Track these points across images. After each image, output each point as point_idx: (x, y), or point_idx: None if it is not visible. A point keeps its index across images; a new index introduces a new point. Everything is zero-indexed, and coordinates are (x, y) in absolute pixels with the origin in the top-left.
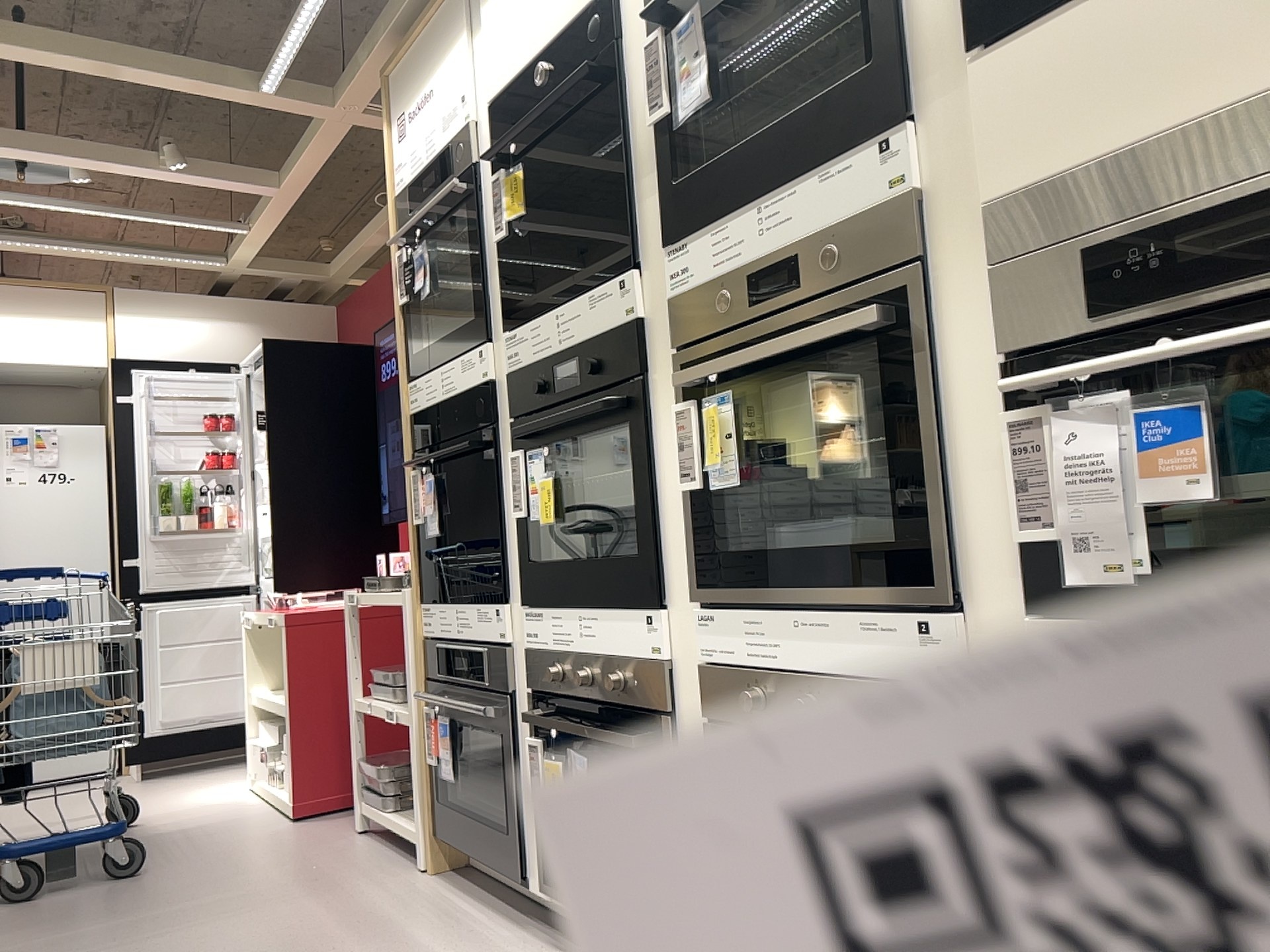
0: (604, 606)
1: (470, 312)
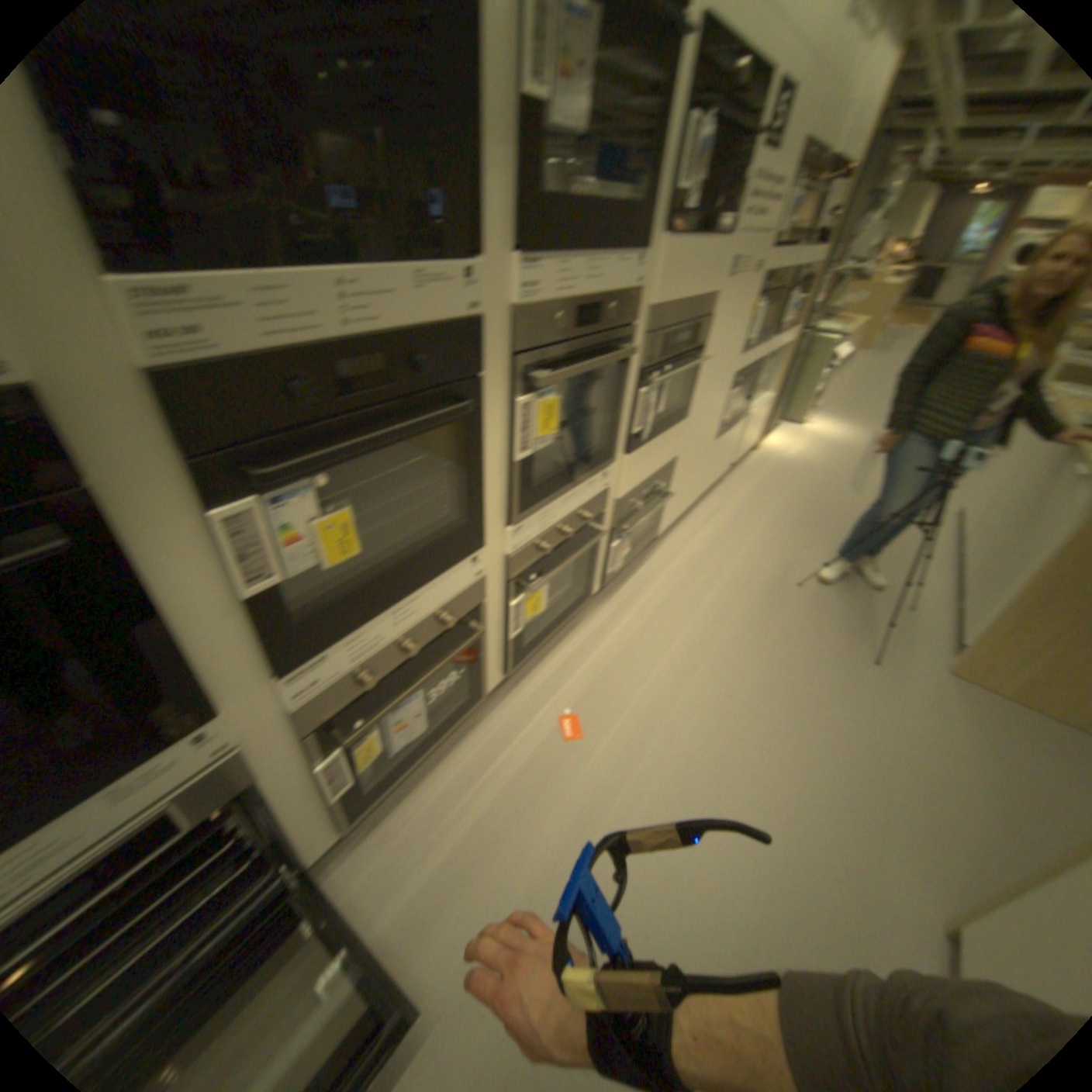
0: (428, 581)
1: None
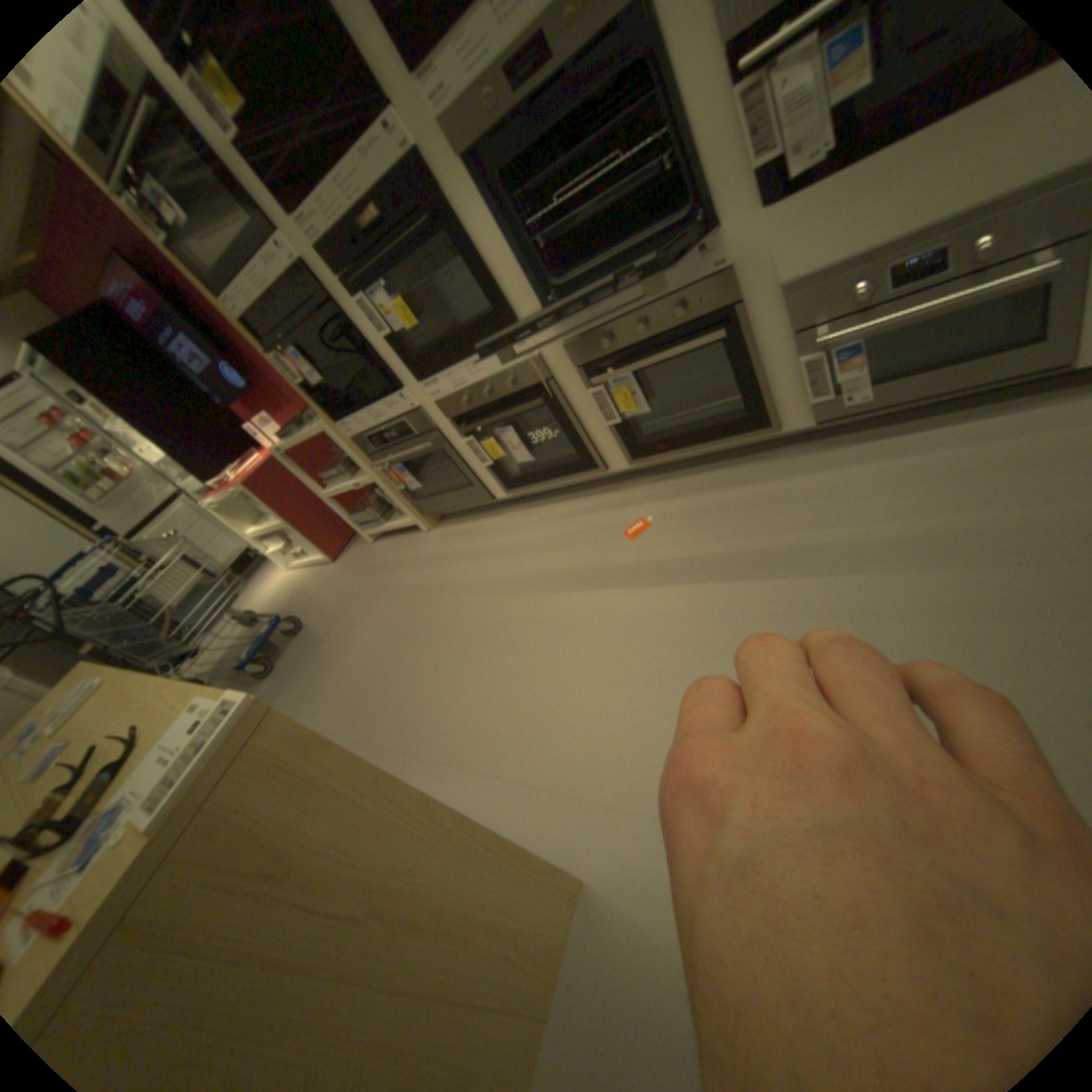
0: (481, 347)
1: (232, 214)
